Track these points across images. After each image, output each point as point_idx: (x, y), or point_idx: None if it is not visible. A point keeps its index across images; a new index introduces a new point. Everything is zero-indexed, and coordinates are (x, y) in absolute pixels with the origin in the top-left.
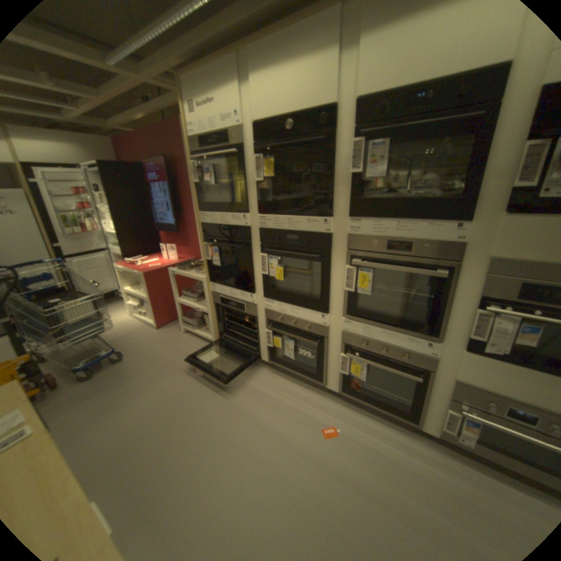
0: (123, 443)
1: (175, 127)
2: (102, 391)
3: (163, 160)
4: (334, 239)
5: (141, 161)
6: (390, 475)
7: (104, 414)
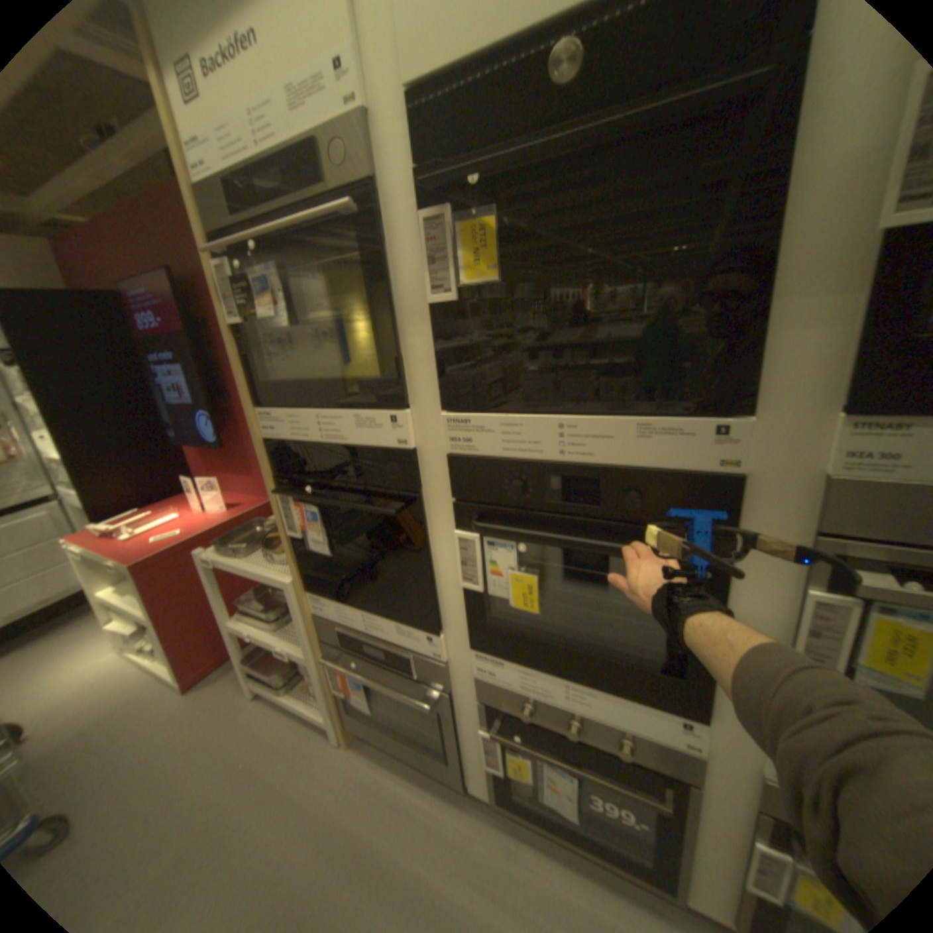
0: None
1: None
2: None
3: (169, 278)
4: (757, 490)
5: (119, 285)
6: None
7: None
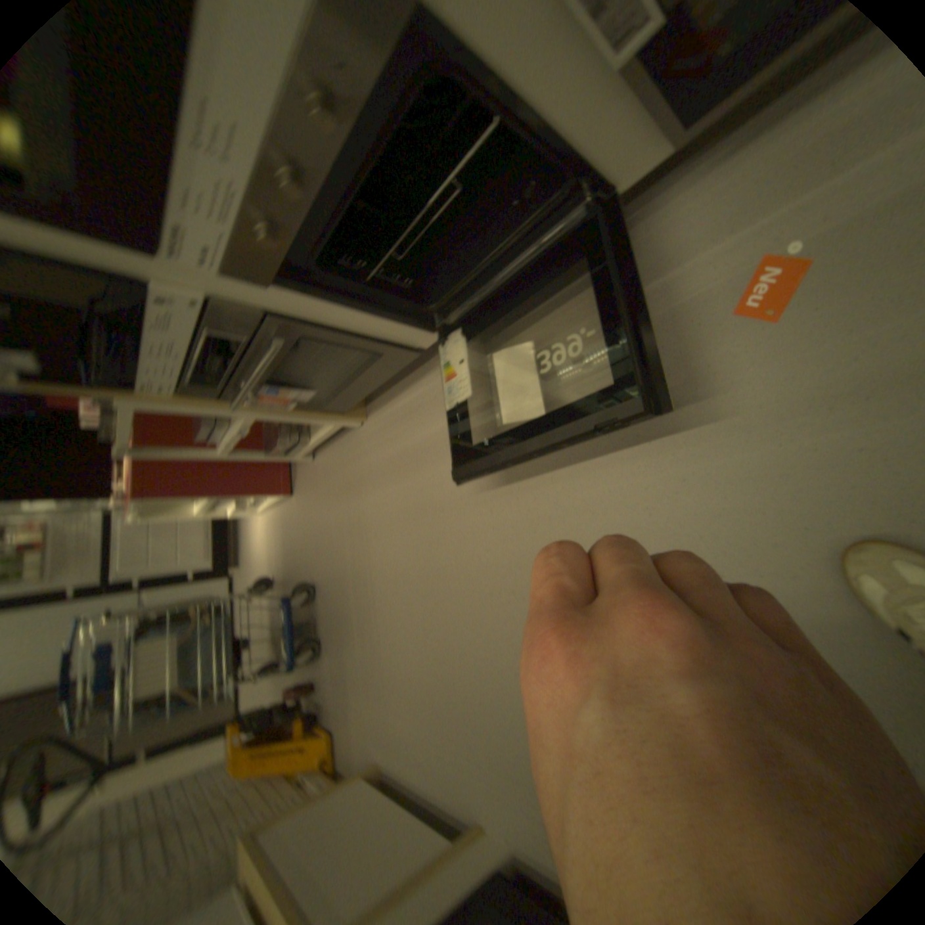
0: (428, 698)
1: None
2: (342, 643)
3: None
4: None
5: None
6: None
7: (372, 672)
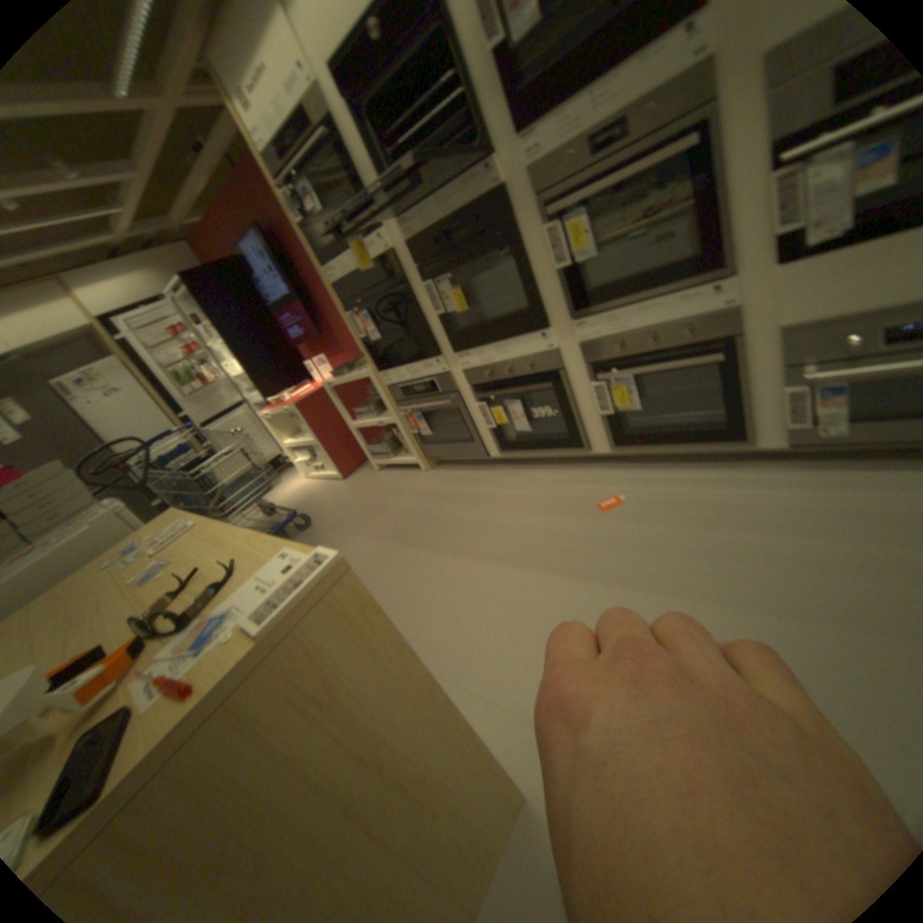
0: None
1: (250, 165)
2: None
3: (256, 228)
4: (510, 187)
5: (231, 247)
6: (712, 517)
7: None
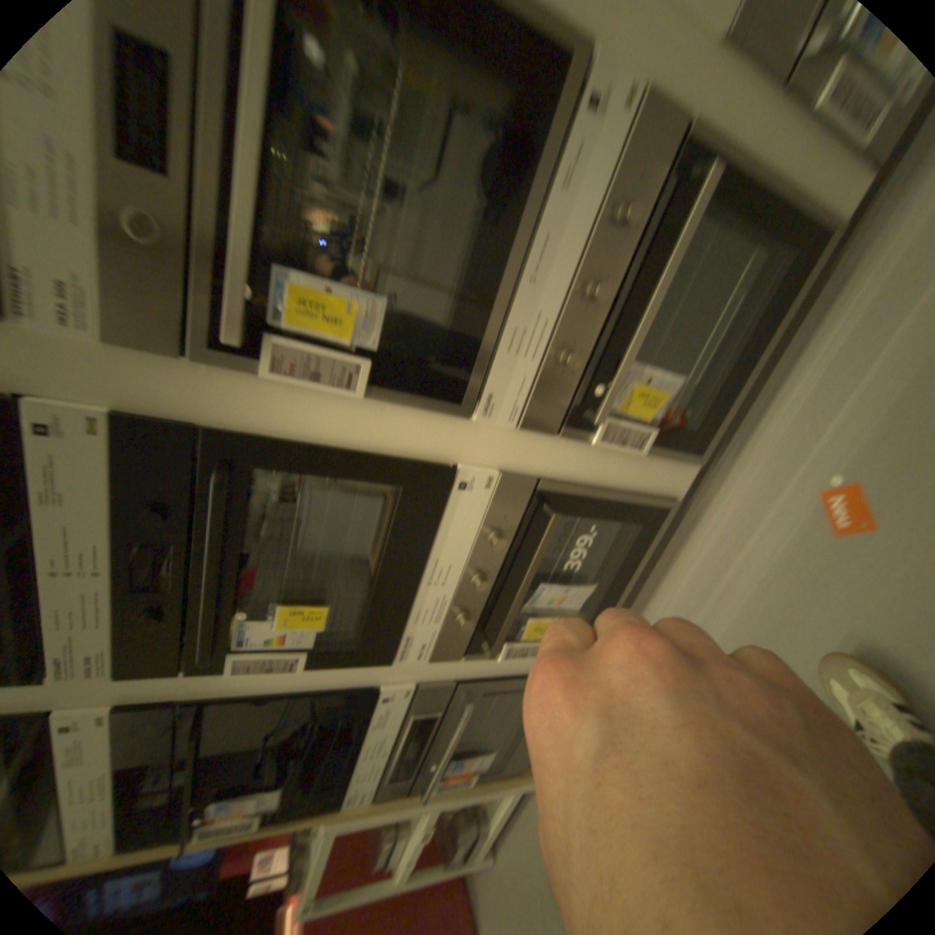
0: None
1: None
2: None
3: None
4: (141, 402)
5: None
6: None
7: None
